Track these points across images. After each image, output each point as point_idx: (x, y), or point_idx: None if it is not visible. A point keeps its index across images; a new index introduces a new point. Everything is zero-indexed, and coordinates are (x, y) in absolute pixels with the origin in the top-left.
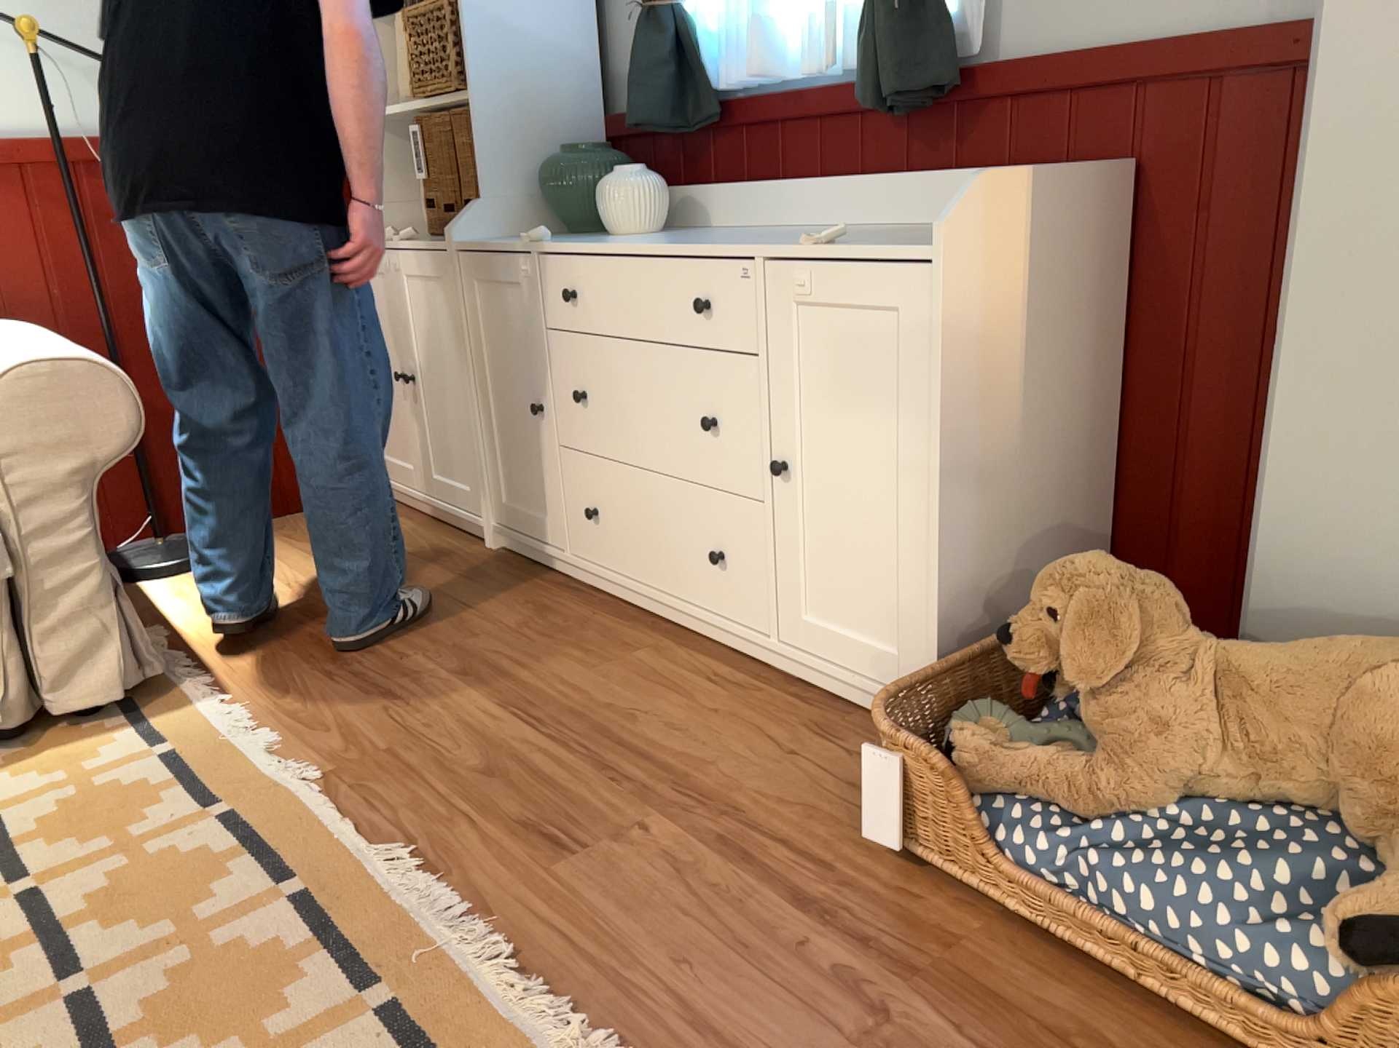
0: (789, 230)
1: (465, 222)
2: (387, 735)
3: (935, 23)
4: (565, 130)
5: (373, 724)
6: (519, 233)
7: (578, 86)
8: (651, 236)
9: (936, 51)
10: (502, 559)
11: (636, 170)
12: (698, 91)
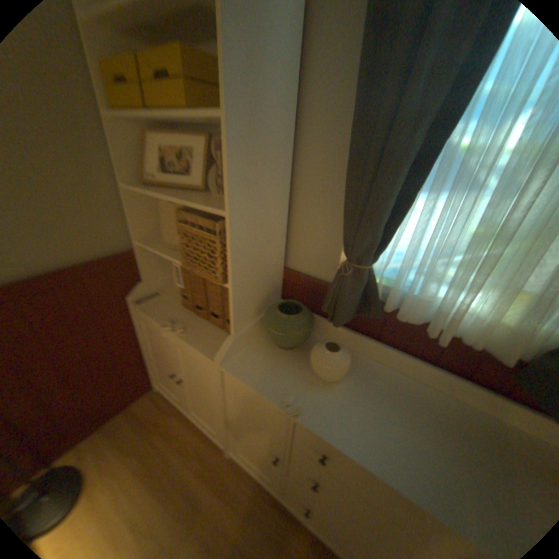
0: (429, 398)
1: (226, 353)
2: None
3: None
4: (270, 282)
5: None
6: (249, 341)
7: (278, 259)
8: (352, 394)
9: None
10: (237, 473)
11: (340, 350)
12: (371, 302)
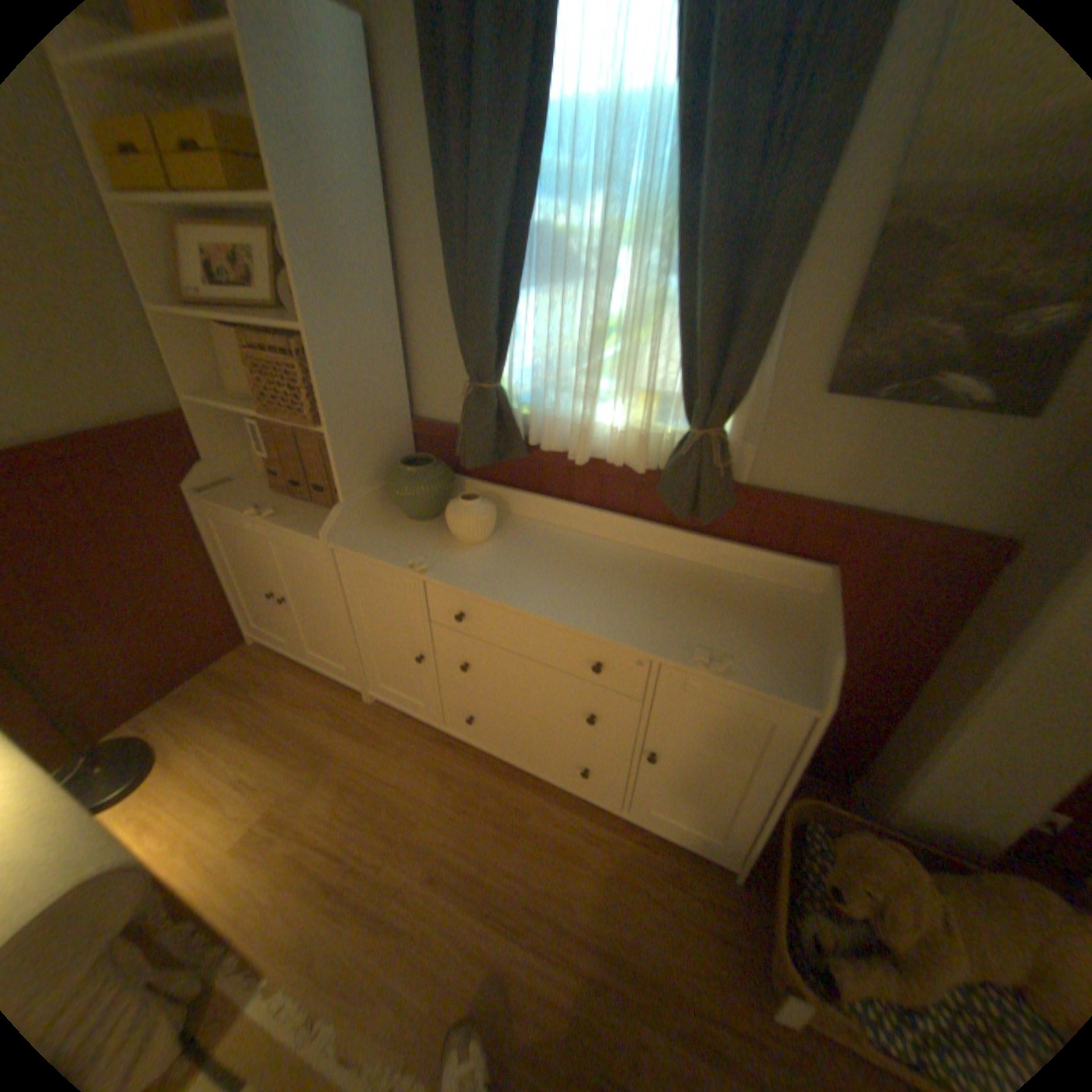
0: (592, 547)
1: (335, 525)
2: (419, 991)
3: (728, 467)
4: (391, 435)
5: (403, 980)
6: (370, 517)
7: (397, 402)
8: (498, 551)
9: (729, 486)
10: (384, 716)
11: (478, 500)
12: (513, 438)
